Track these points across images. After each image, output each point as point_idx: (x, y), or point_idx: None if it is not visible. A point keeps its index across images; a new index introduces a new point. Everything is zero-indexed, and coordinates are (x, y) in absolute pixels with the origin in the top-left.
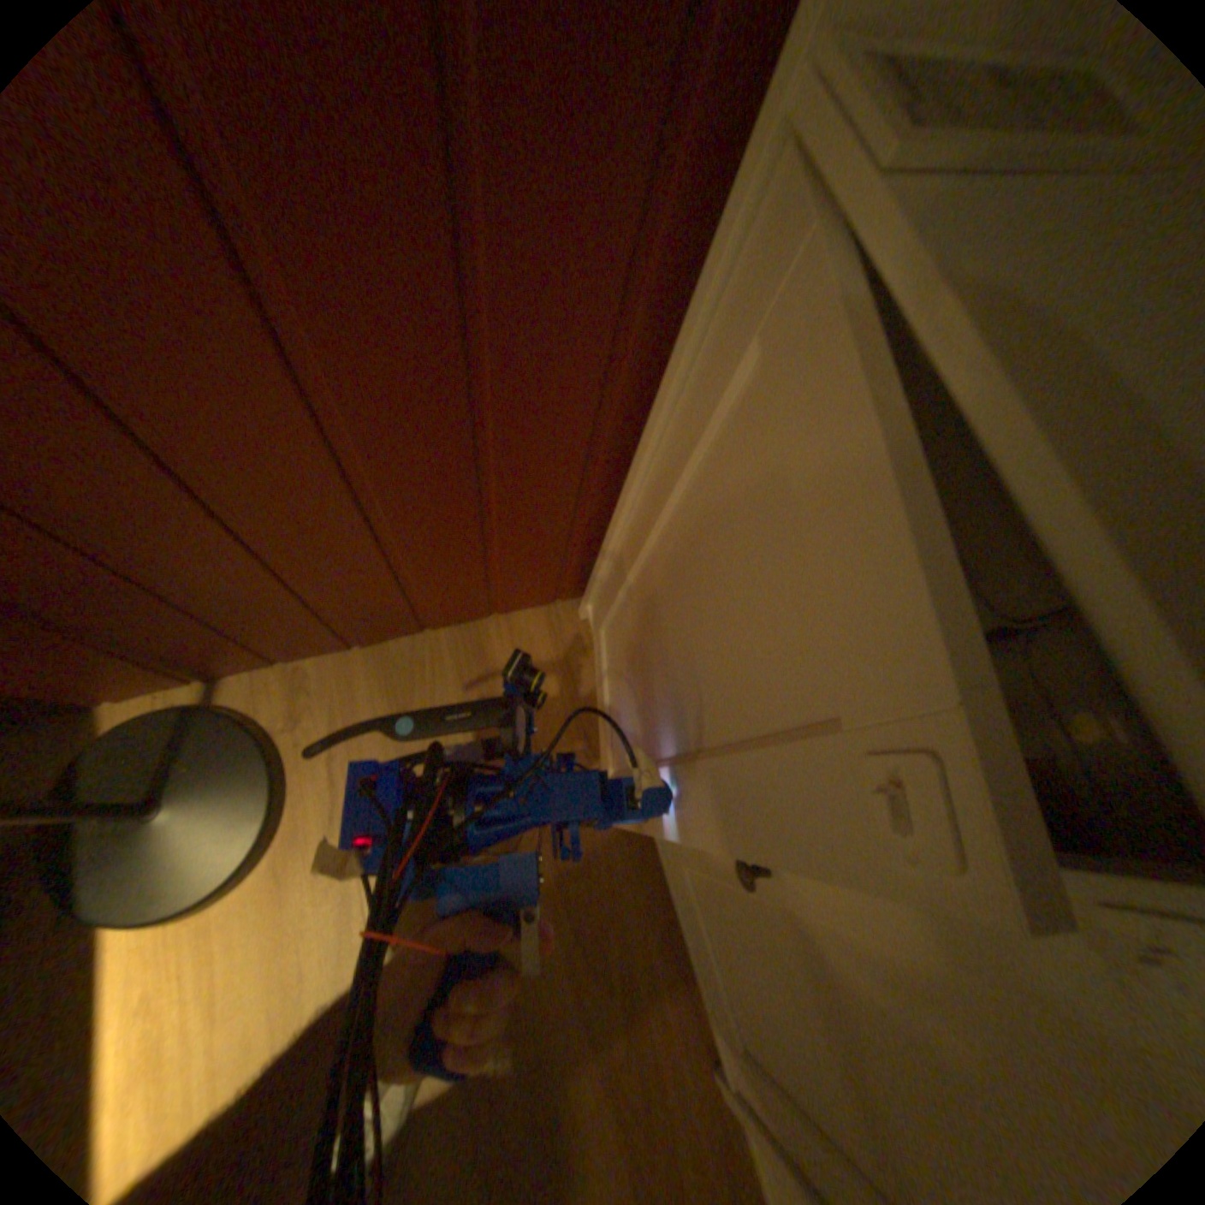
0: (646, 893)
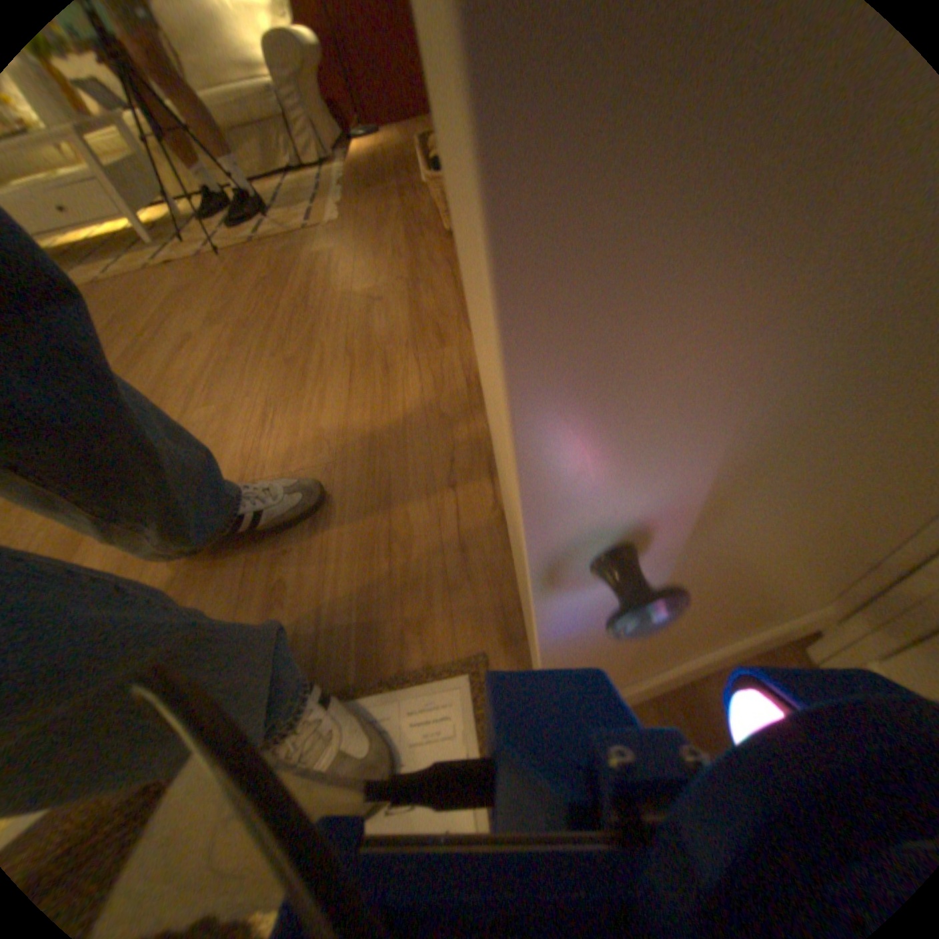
0: None
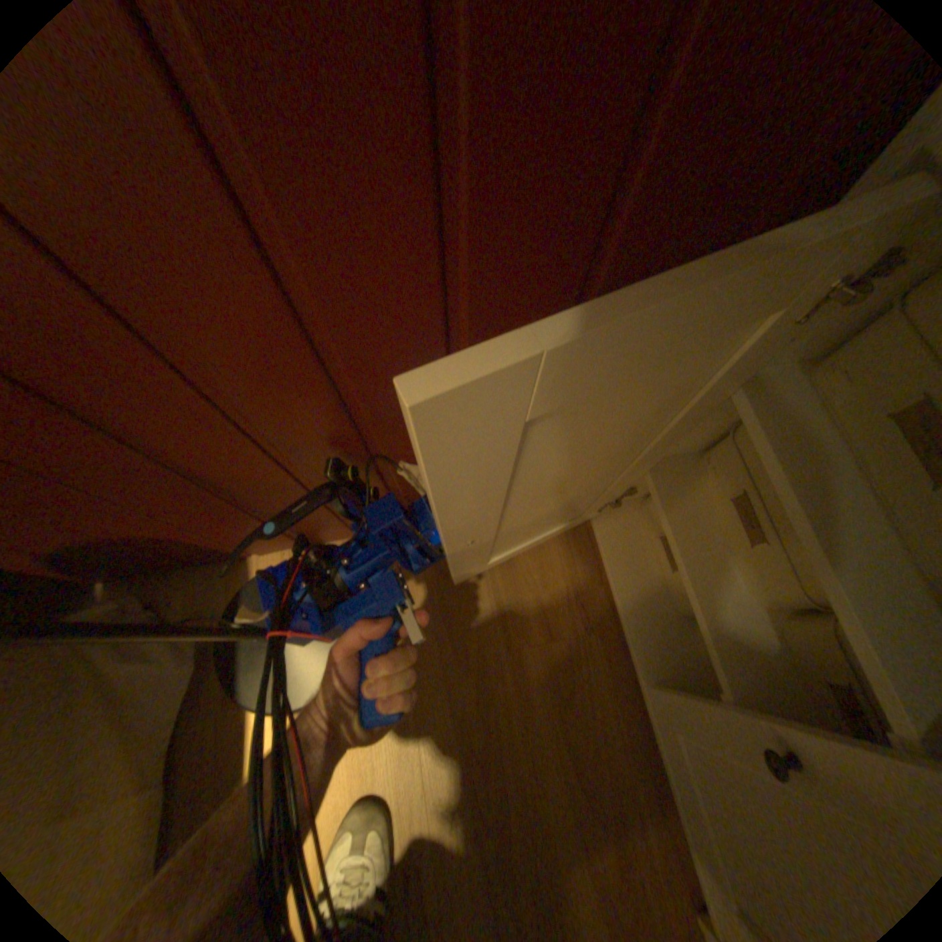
0: (636, 748)
